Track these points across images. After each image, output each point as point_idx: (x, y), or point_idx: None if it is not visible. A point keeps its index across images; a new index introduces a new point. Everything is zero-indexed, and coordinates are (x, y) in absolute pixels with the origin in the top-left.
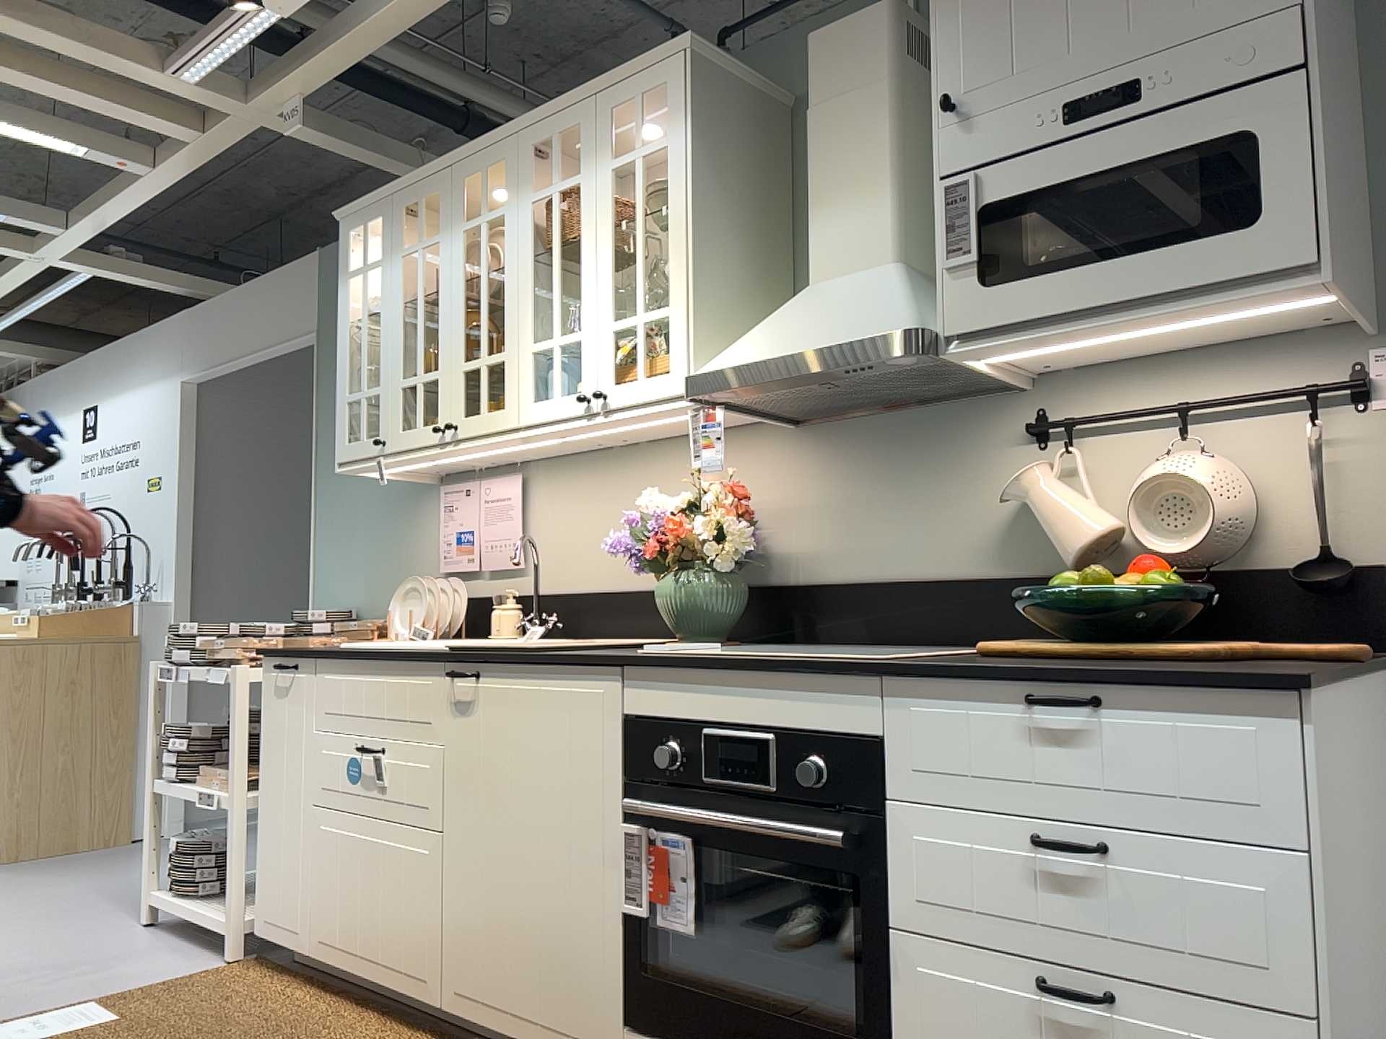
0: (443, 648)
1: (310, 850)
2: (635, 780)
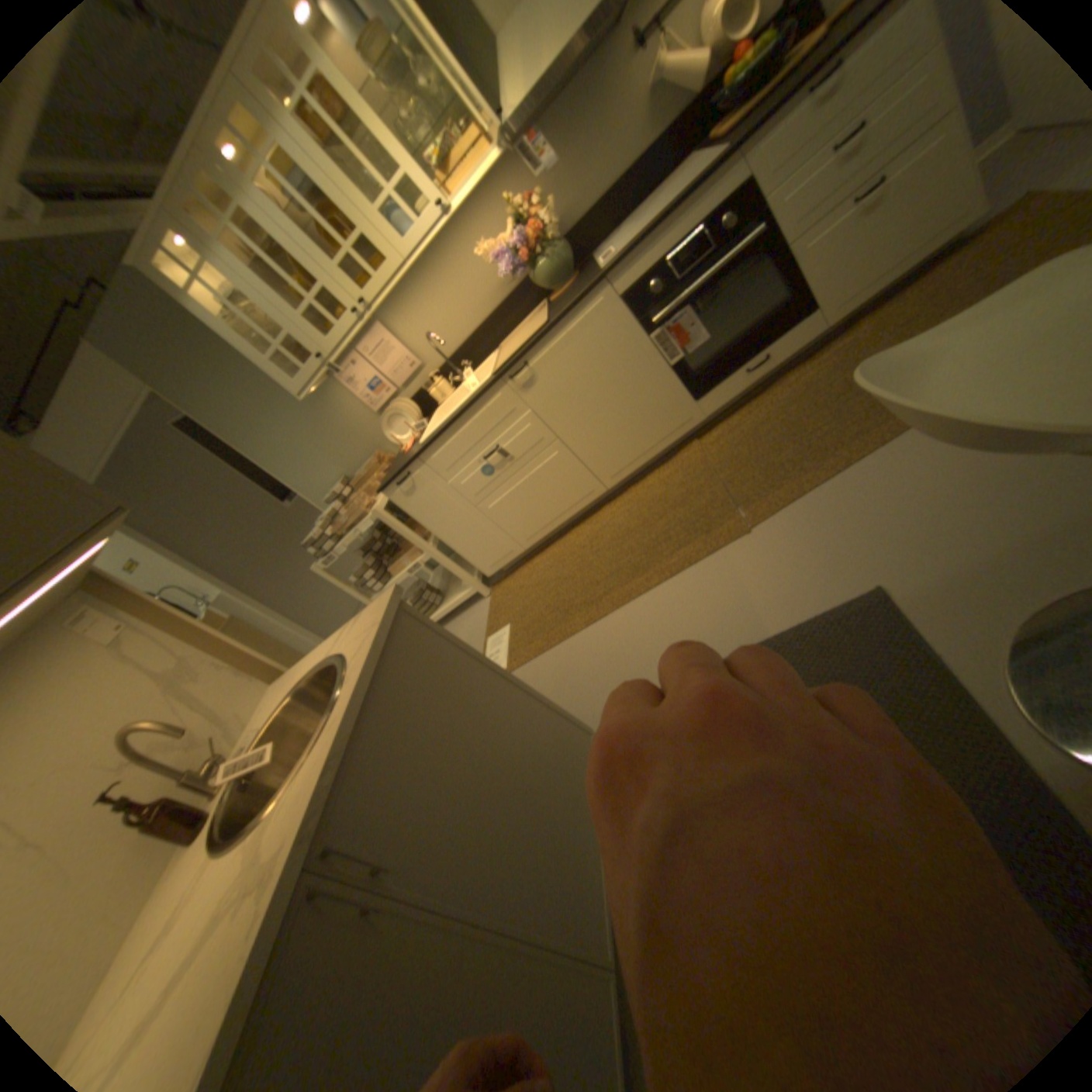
0: (488, 377)
1: (492, 519)
2: (645, 312)
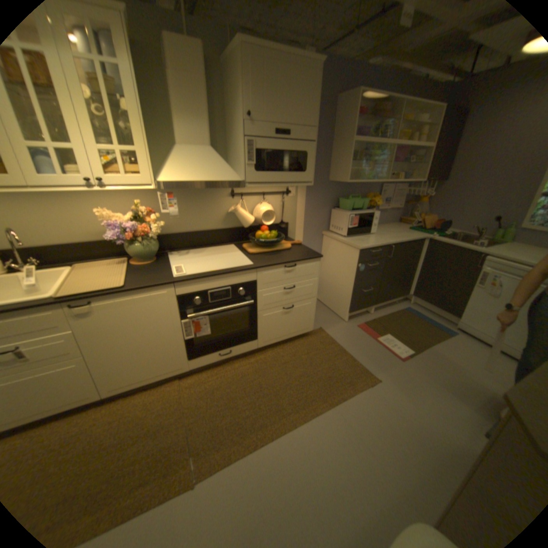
0: (47, 297)
1: None
2: (184, 310)
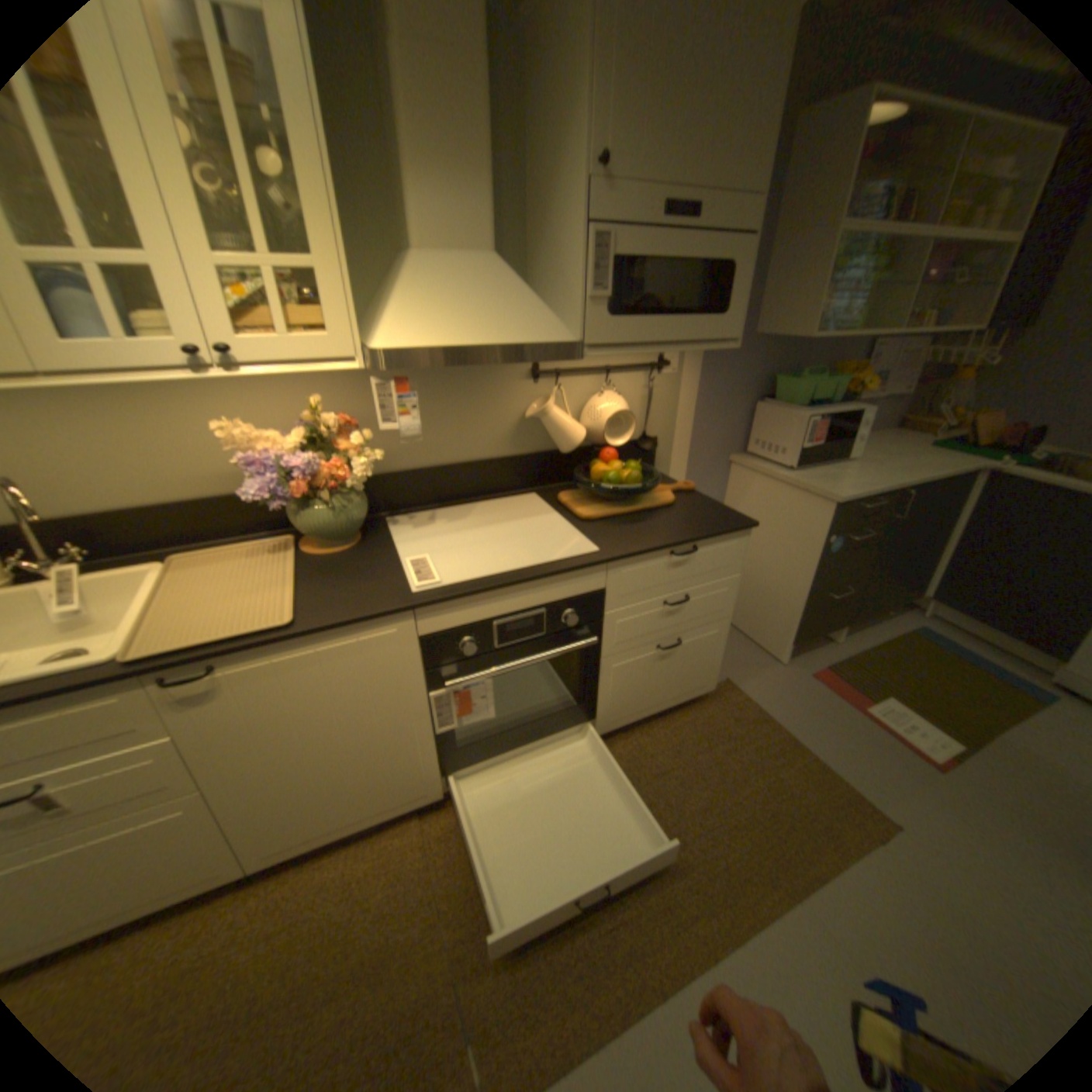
0: (98, 659)
1: None
2: (435, 667)
